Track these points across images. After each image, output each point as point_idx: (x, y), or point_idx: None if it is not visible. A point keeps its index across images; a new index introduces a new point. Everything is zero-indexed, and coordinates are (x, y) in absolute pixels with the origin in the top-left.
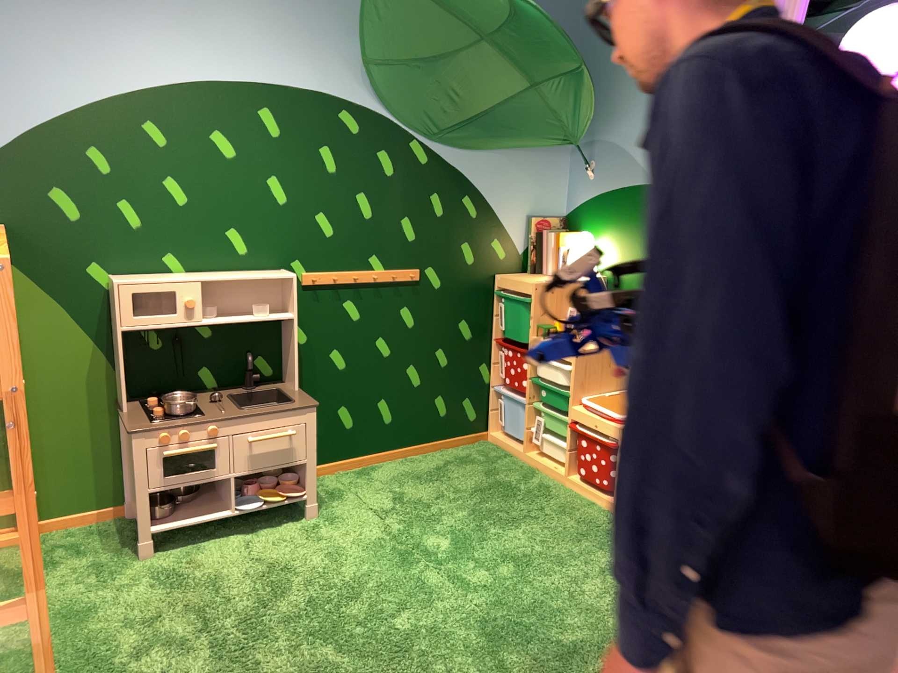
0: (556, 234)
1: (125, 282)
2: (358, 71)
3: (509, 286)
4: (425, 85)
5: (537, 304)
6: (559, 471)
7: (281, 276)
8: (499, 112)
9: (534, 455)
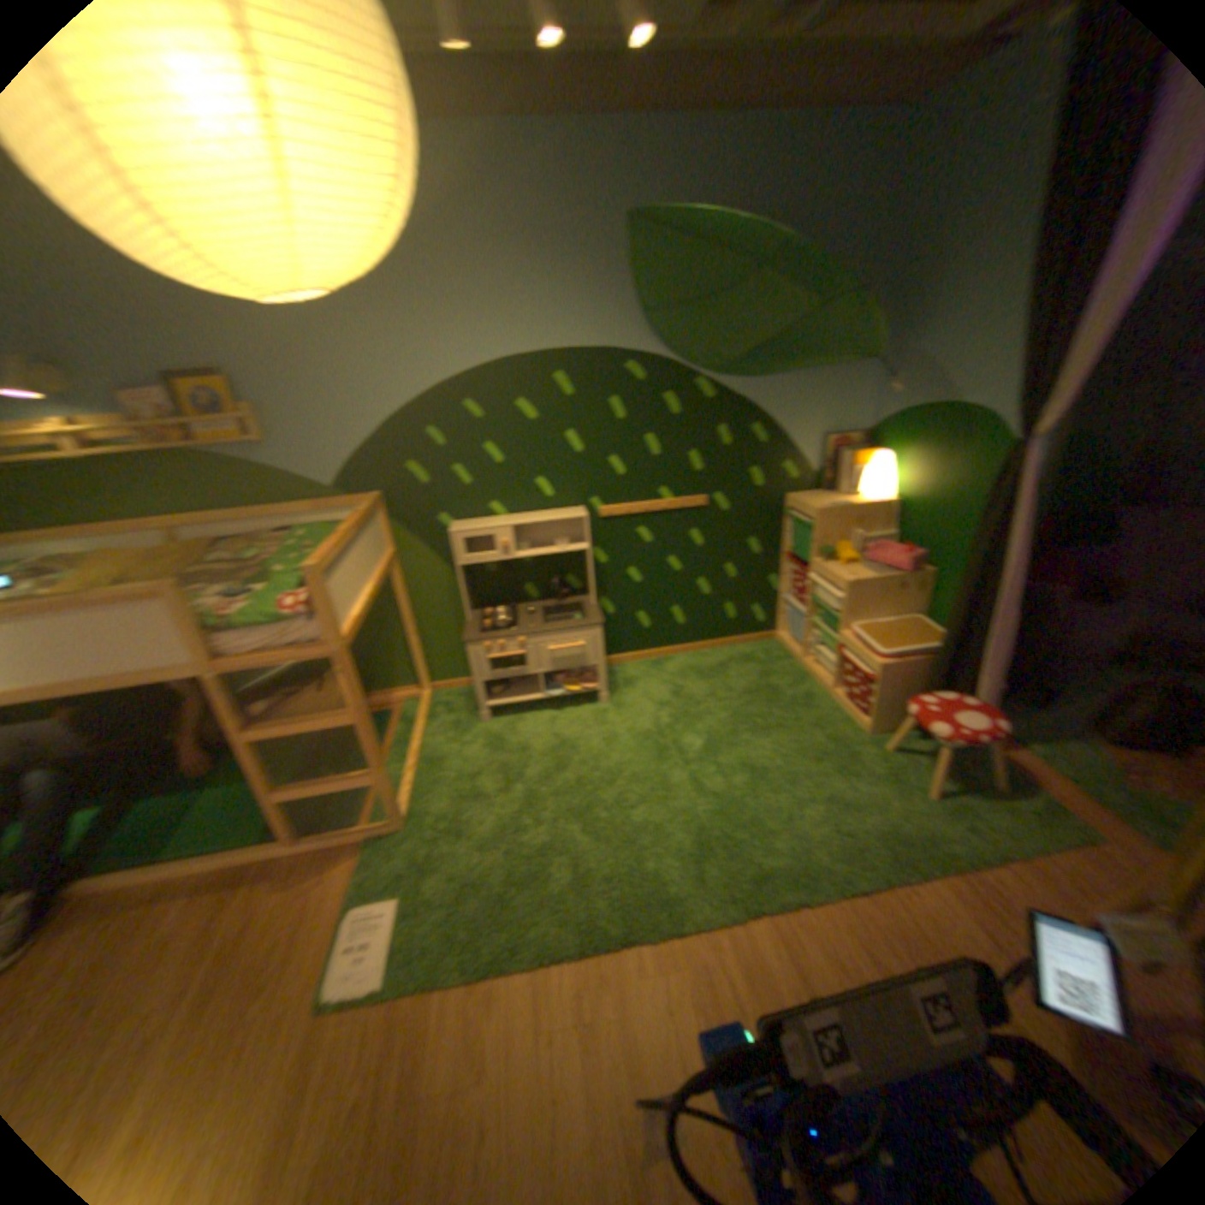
0: (858, 451)
1: (454, 530)
2: (640, 316)
3: (799, 508)
4: (707, 317)
5: (821, 529)
6: (831, 687)
7: (575, 515)
8: (793, 330)
9: (812, 665)
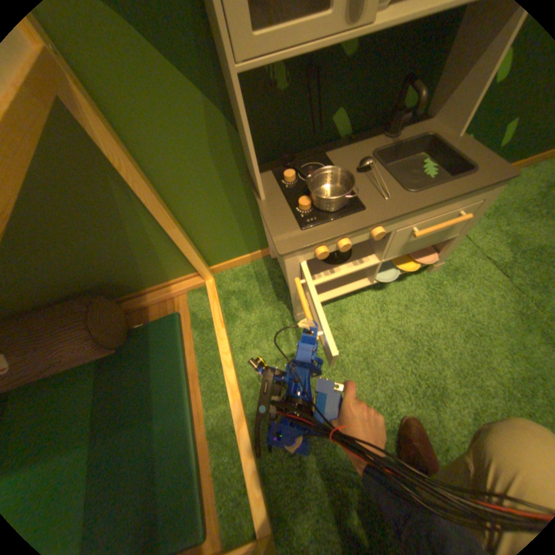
0: None
1: None
2: None
3: None
4: None
5: None
6: None
7: None
8: None
9: None
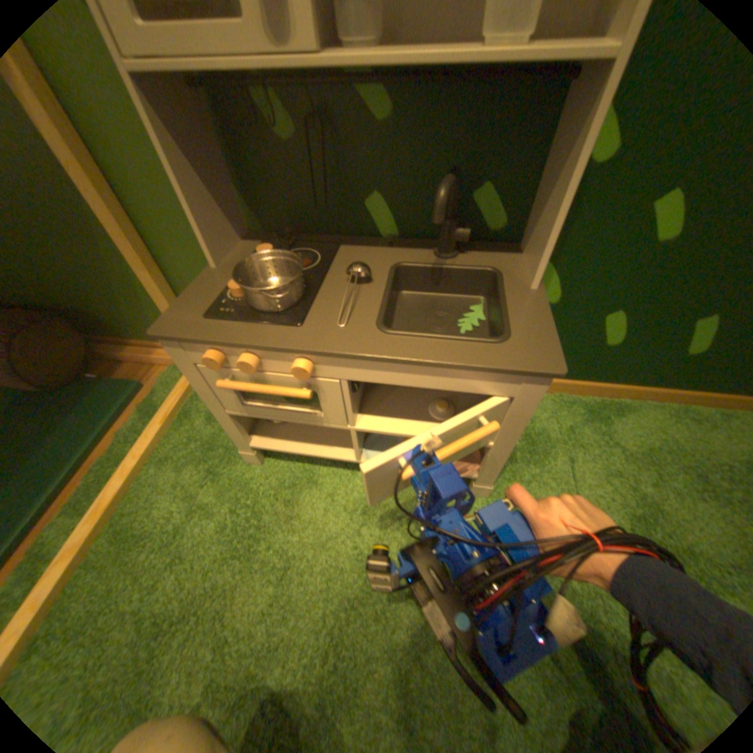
0: None
1: None
2: None
3: None
4: None
5: None
6: None
7: None
8: None
9: None
